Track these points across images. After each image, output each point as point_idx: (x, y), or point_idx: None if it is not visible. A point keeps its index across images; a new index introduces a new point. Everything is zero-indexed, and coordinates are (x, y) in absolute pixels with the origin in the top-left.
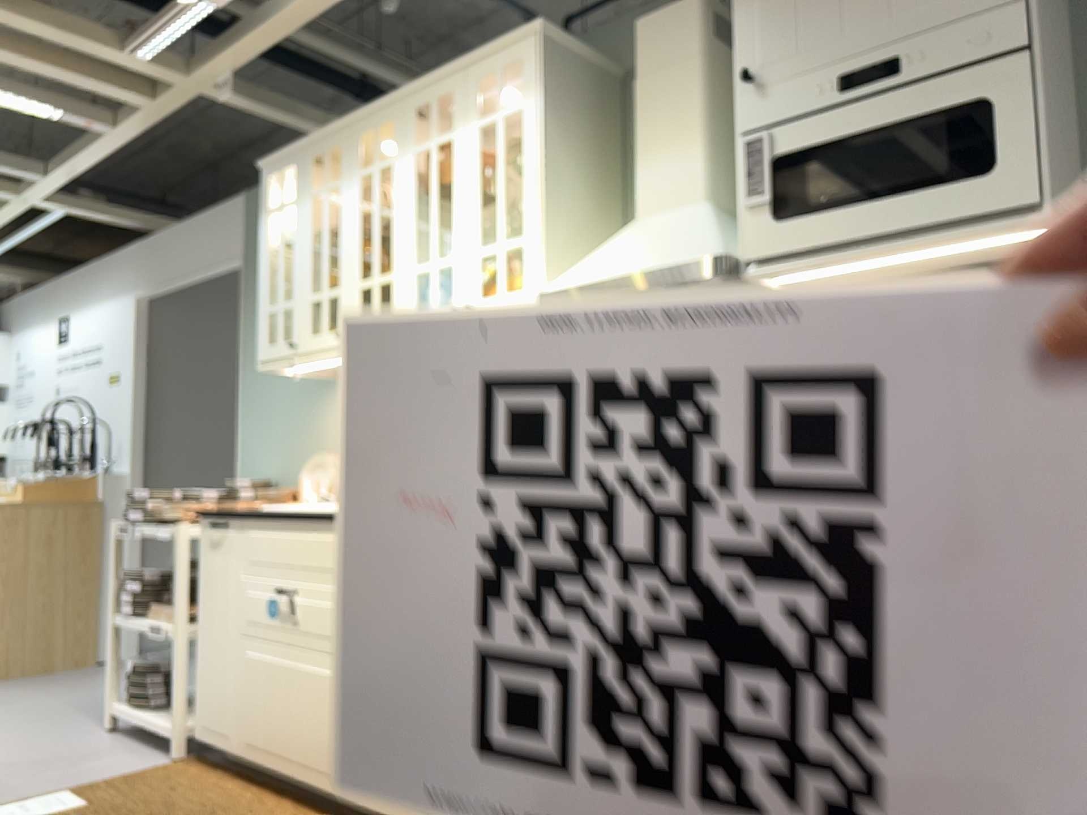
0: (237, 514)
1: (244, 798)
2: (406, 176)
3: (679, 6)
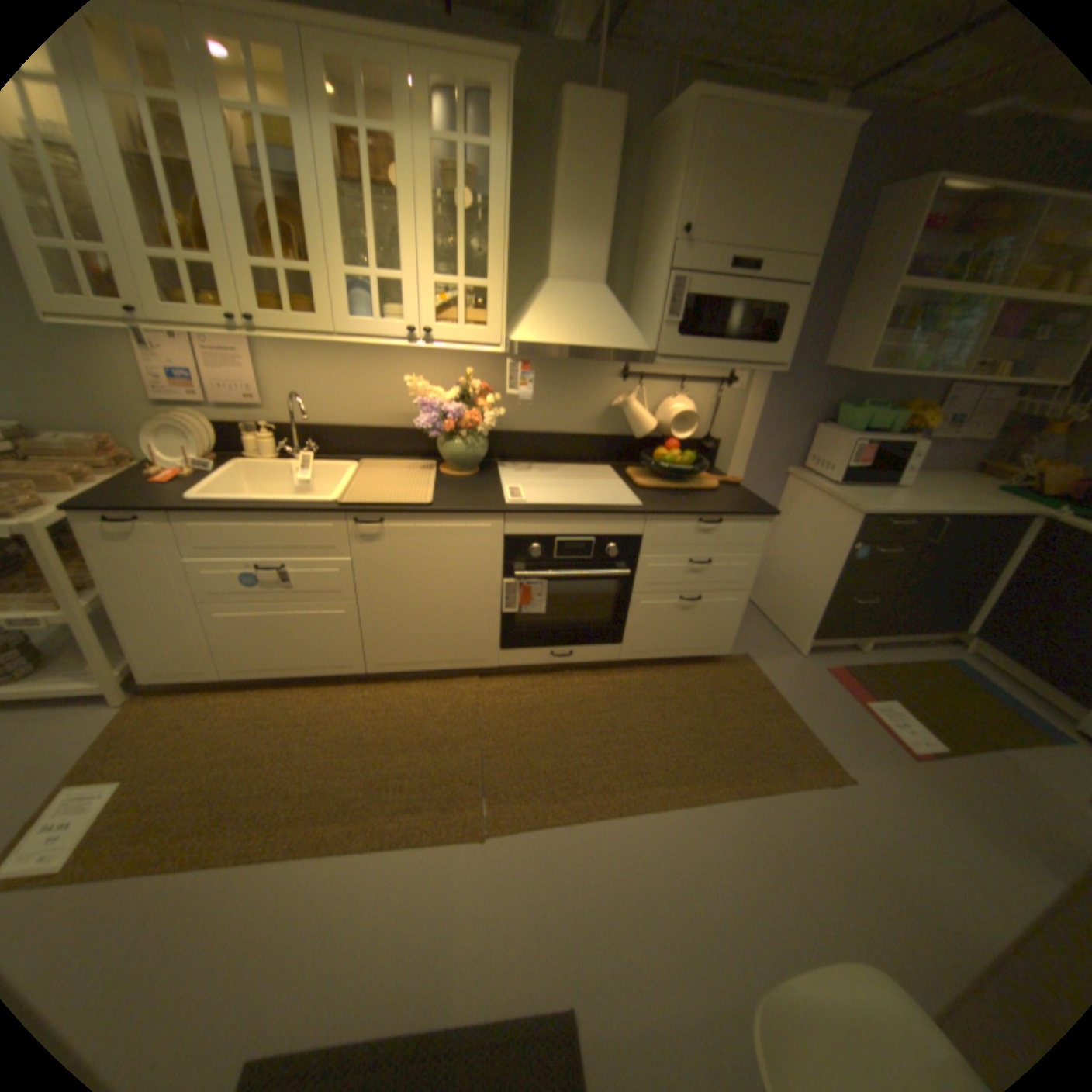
0: (165, 510)
1: (257, 702)
2: (321, 151)
3: (611, 99)
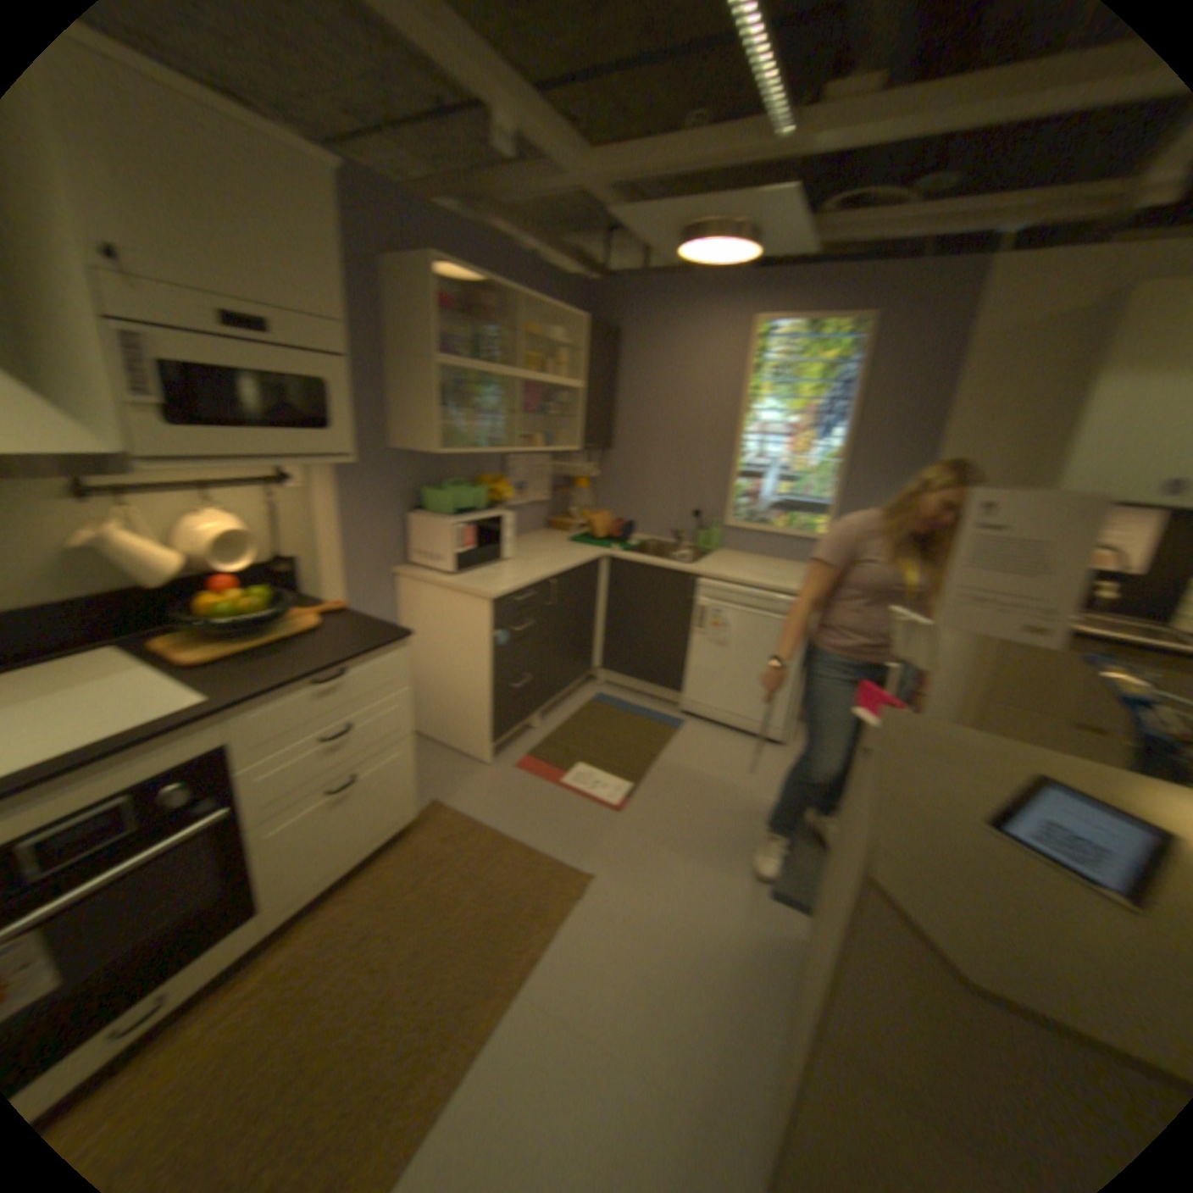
0: None
1: None
2: None
3: None
